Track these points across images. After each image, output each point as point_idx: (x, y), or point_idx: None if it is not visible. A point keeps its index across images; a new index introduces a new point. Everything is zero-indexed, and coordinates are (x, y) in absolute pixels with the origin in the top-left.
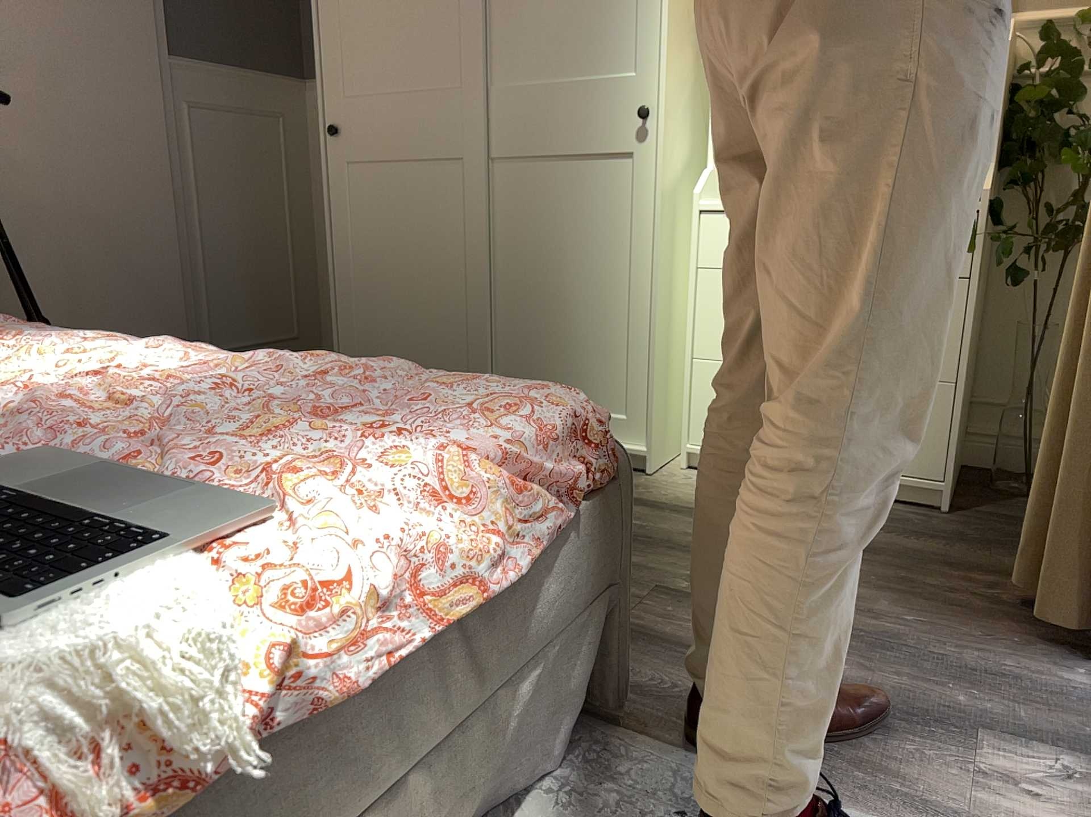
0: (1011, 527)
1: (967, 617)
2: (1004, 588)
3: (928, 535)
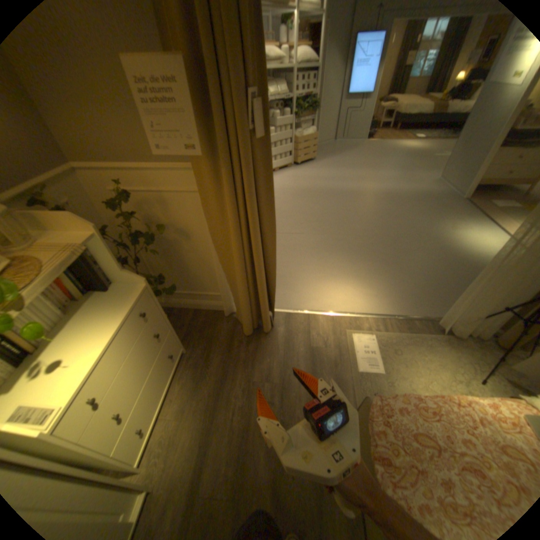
0: (193, 336)
1: (258, 348)
2: (238, 339)
3: (205, 357)
